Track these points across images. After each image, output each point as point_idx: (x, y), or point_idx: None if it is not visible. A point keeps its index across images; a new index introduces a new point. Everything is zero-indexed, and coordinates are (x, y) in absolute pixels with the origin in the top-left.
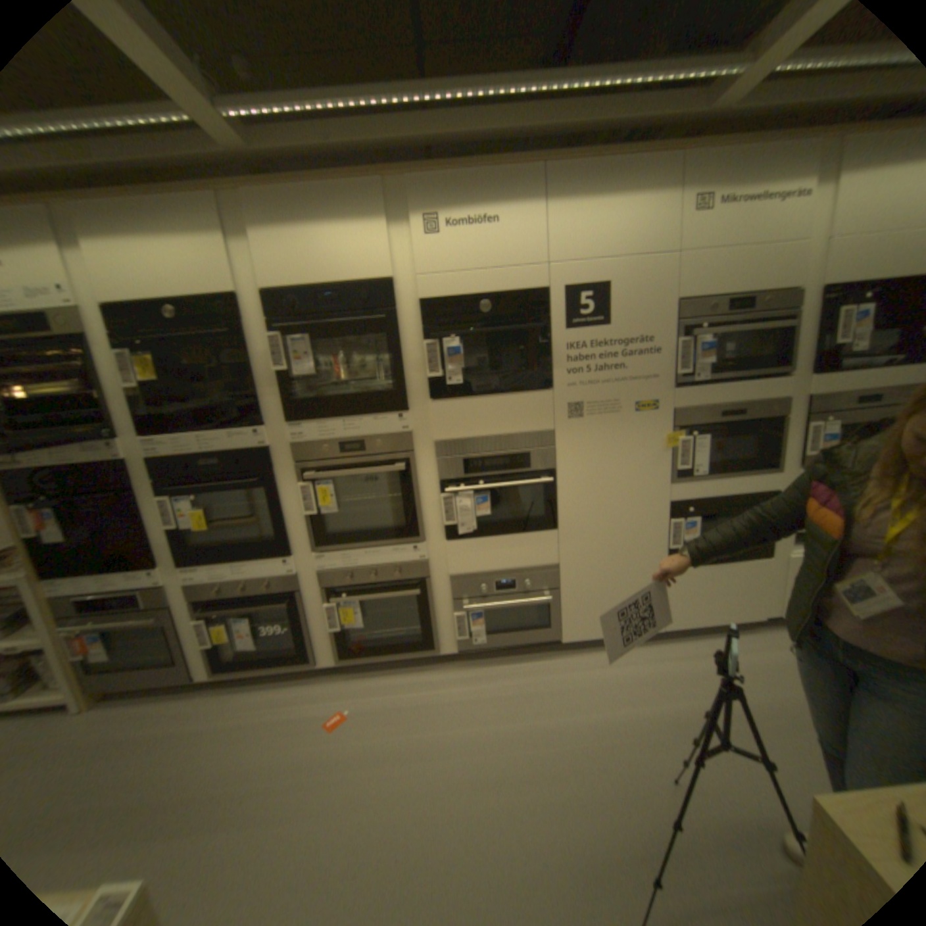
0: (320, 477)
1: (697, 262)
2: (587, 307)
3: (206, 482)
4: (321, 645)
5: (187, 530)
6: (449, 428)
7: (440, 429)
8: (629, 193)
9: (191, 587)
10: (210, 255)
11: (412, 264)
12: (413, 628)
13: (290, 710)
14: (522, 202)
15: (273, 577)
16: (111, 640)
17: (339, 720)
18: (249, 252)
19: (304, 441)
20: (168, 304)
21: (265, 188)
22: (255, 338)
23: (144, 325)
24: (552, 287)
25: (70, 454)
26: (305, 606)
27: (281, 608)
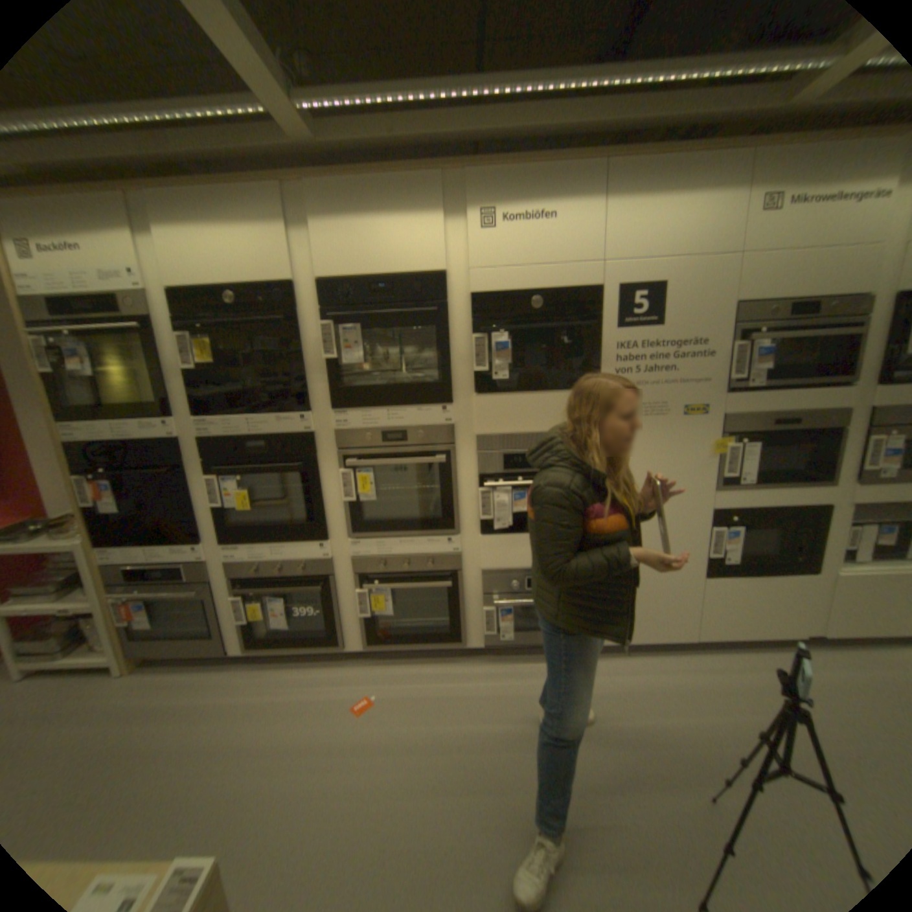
0: (363, 464)
1: (761, 263)
2: (641, 306)
3: (253, 463)
4: (351, 628)
5: (232, 508)
6: (493, 423)
7: (483, 423)
8: (694, 191)
9: (233, 563)
10: (273, 243)
11: (466, 257)
12: (440, 619)
13: (319, 690)
14: (582, 198)
15: (311, 560)
16: (153, 609)
17: (367, 704)
18: (310, 242)
19: (349, 428)
20: (230, 289)
21: (329, 180)
22: (309, 325)
23: (206, 309)
24: (607, 285)
25: (130, 429)
26: (338, 590)
27: (316, 590)
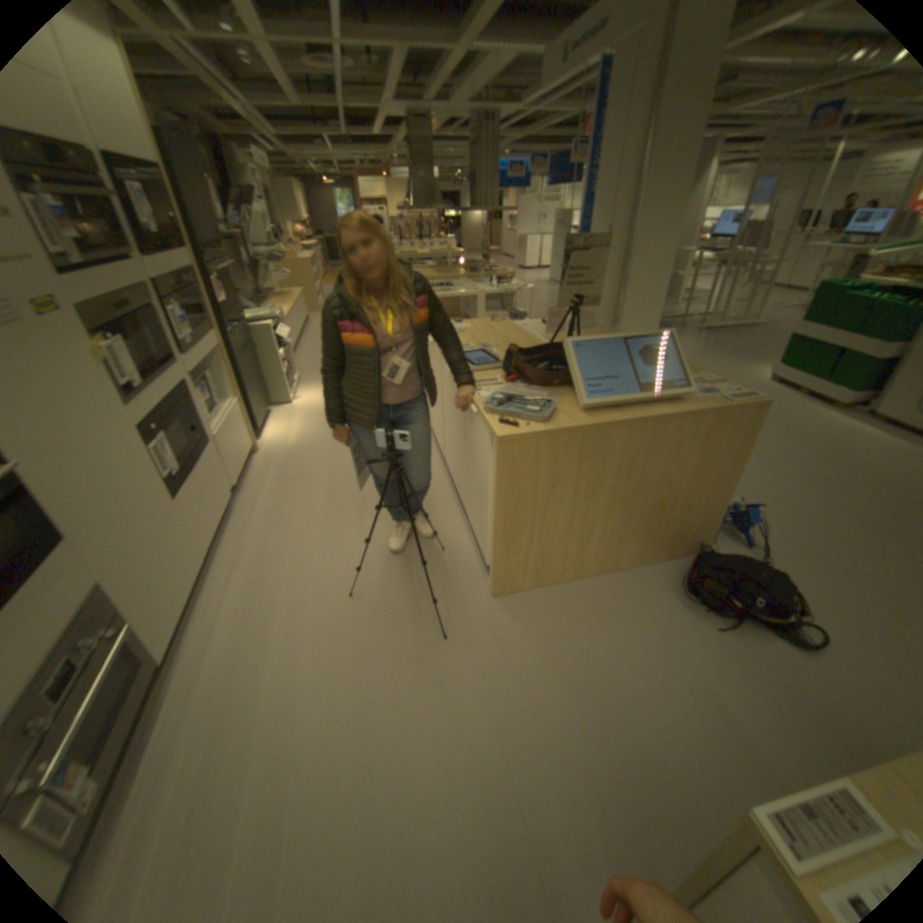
0: None
1: None
2: None
3: None
4: None
5: None
6: None
7: None
8: None
9: None
10: None
11: None
12: None
13: None
14: None
15: None
16: None
17: None
18: None
19: None
20: None
21: None
22: None
23: None
24: None
25: None
26: None
27: None
